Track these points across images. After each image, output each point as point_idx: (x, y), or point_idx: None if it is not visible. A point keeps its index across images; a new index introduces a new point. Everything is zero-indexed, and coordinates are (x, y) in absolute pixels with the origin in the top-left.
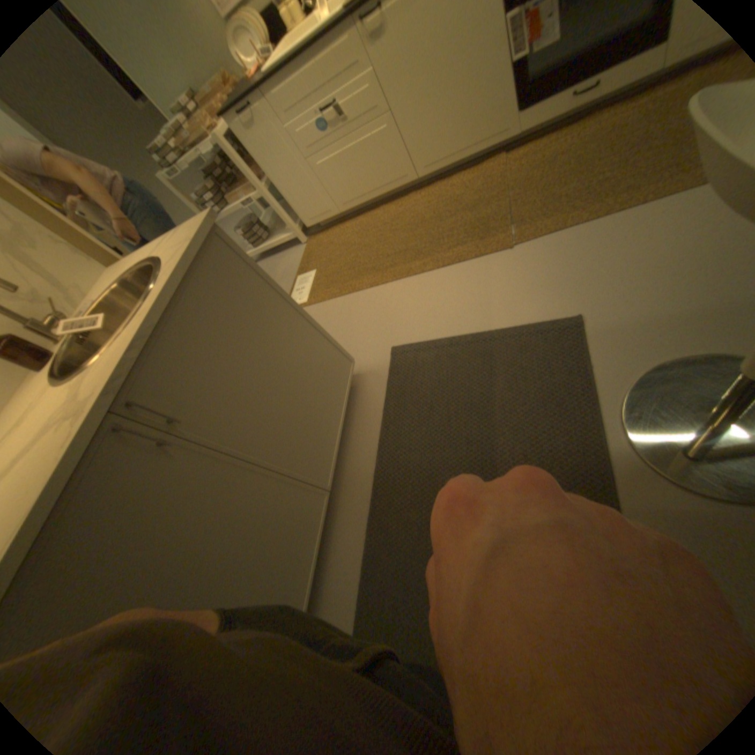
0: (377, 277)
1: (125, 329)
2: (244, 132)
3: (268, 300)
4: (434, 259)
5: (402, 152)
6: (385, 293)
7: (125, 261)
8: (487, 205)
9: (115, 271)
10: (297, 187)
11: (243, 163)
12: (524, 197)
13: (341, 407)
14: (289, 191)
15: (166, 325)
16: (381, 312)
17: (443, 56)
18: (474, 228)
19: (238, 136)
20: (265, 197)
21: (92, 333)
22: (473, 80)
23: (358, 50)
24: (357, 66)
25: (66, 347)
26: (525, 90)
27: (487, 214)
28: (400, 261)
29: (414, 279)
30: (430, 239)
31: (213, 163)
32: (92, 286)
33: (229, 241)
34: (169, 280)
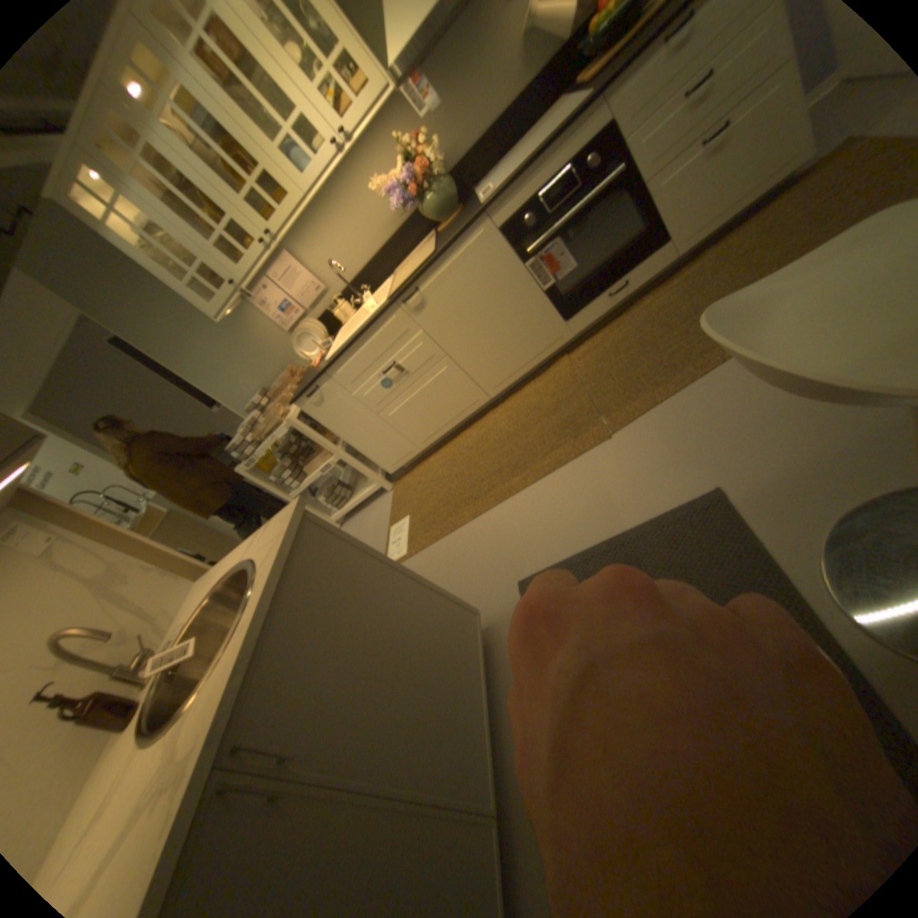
0: (478, 506)
1: (226, 652)
2: (317, 410)
3: (370, 571)
4: (534, 471)
5: (469, 383)
6: (492, 520)
7: (215, 571)
8: (569, 405)
9: (205, 584)
10: (374, 441)
11: (318, 435)
12: (603, 388)
13: (479, 679)
14: (367, 447)
15: (268, 634)
16: (495, 544)
17: (482, 305)
18: (564, 429)
19: (311, 414)
20: (345, 458)
21: (182, 664)
22: (516, 312)
23: (408, 322)
24: (410, 333)
25: (155, 691)
26: (565, 306)
27: (573, 413)
28: (498, 483)
29: (520, 498)
30: (522, 451)
31: (289, 442)
32: (181, 607)
33: (321, 521)
34: (268, 582)
